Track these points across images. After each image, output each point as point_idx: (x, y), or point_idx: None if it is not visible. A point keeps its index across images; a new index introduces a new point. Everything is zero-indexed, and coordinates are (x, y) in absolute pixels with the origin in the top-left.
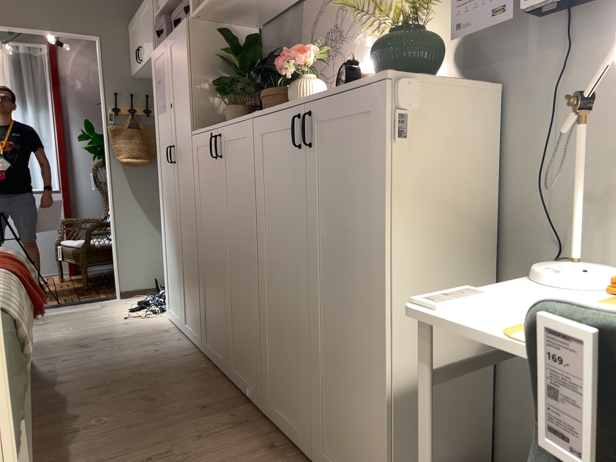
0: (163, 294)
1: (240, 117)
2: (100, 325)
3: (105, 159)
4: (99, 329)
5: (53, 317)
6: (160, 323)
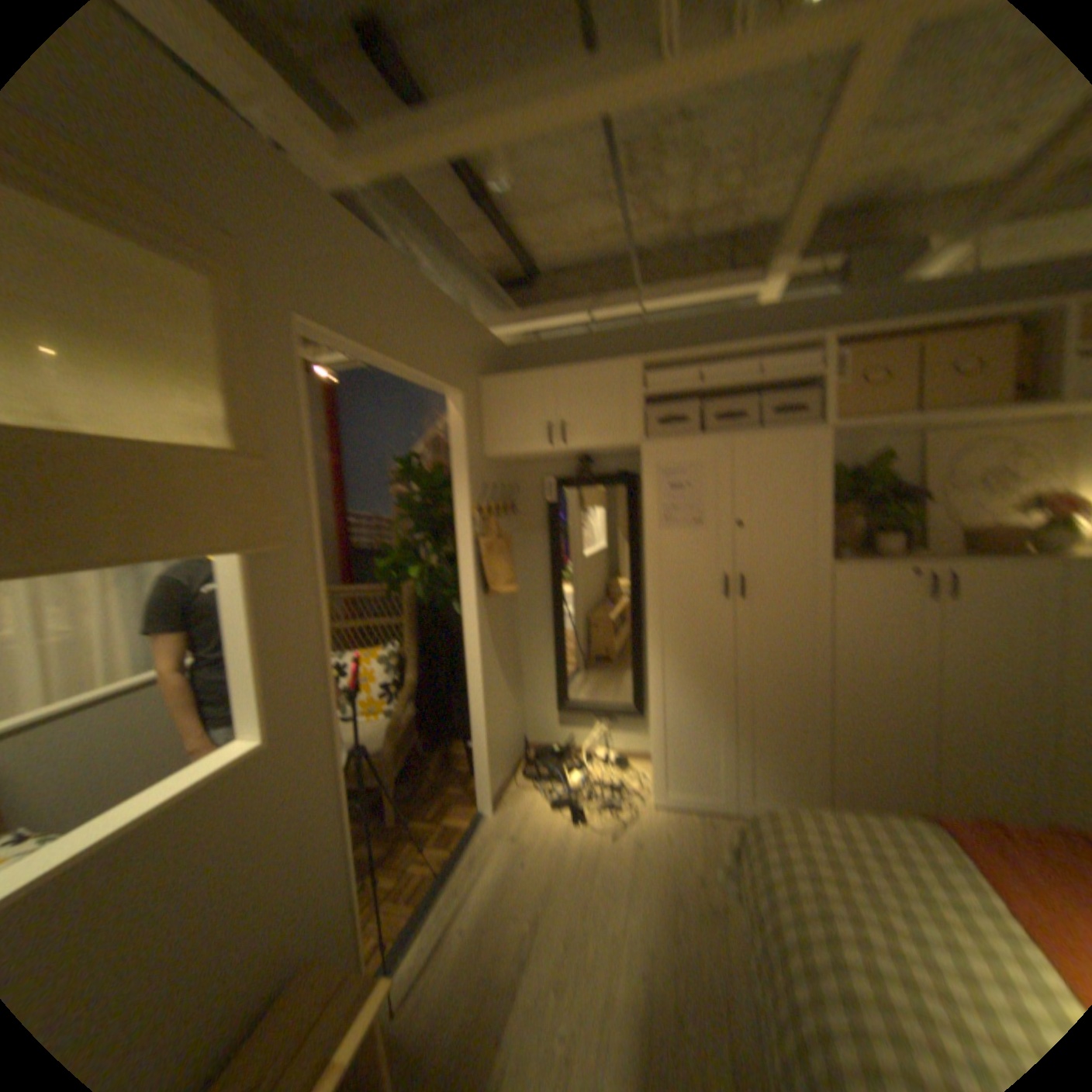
0: (559, 777)
1: (1011, 559)
2: (621, 870)
3: (462, 593)
4: (638, 875)
5: (506, 906)
6: (669, 820)
